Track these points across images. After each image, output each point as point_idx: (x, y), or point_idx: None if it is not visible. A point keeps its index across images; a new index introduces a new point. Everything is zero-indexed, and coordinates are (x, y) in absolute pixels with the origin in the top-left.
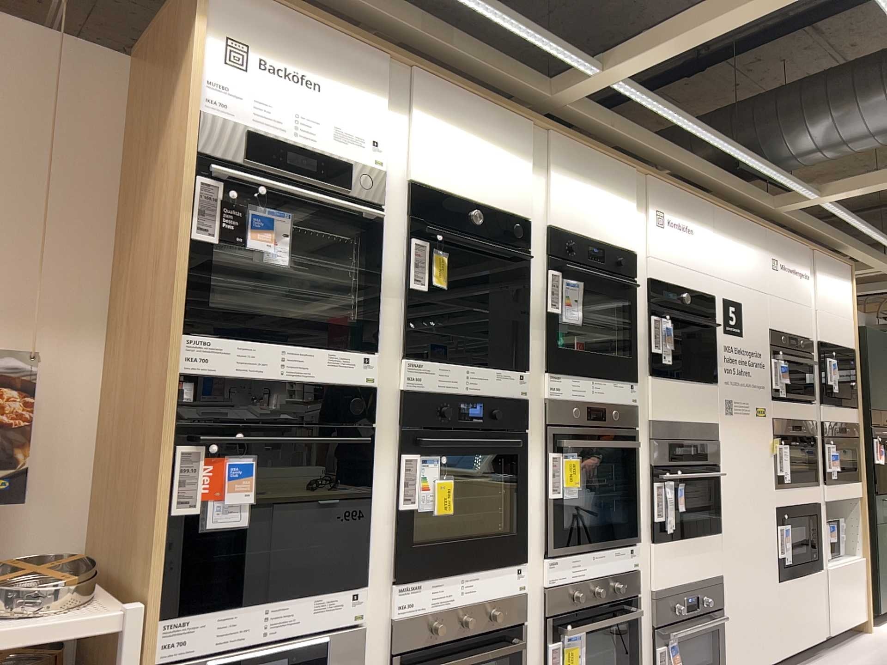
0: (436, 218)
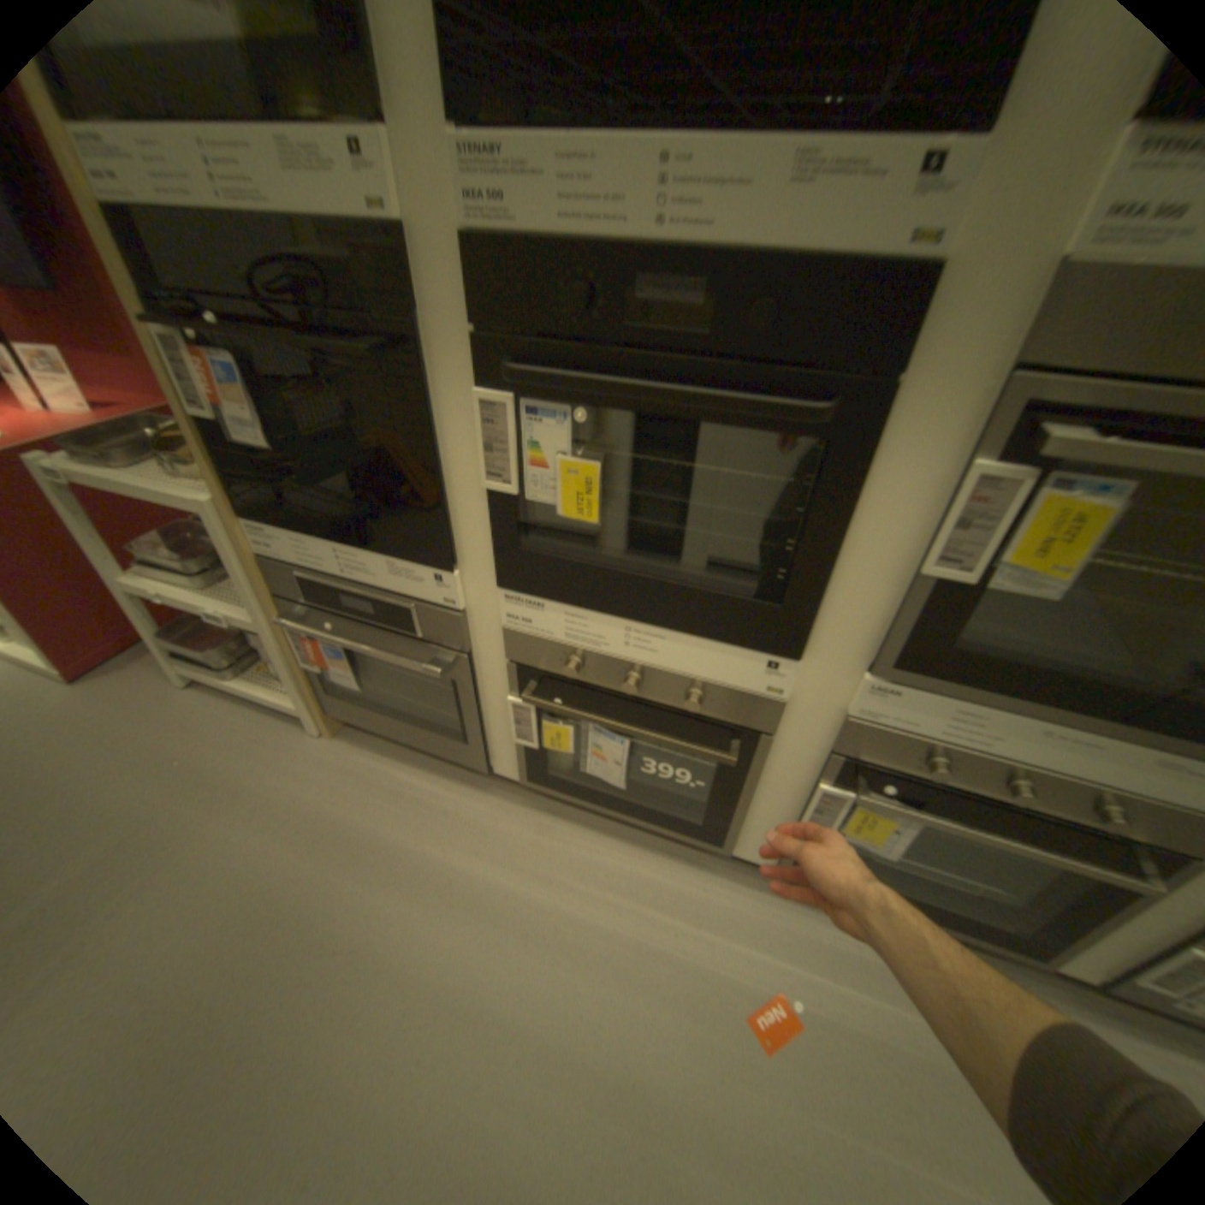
0: None
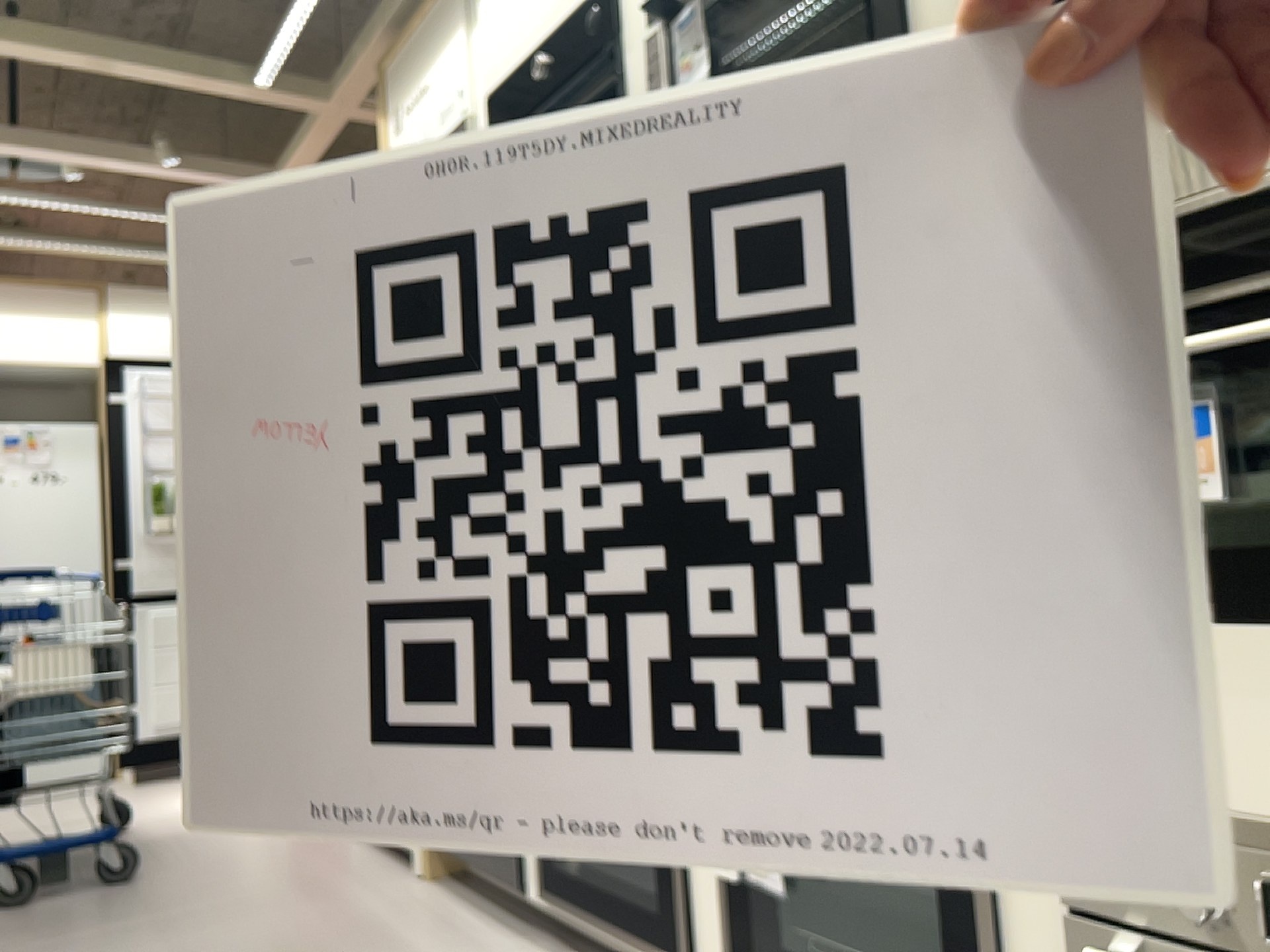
0: (509, 116)
